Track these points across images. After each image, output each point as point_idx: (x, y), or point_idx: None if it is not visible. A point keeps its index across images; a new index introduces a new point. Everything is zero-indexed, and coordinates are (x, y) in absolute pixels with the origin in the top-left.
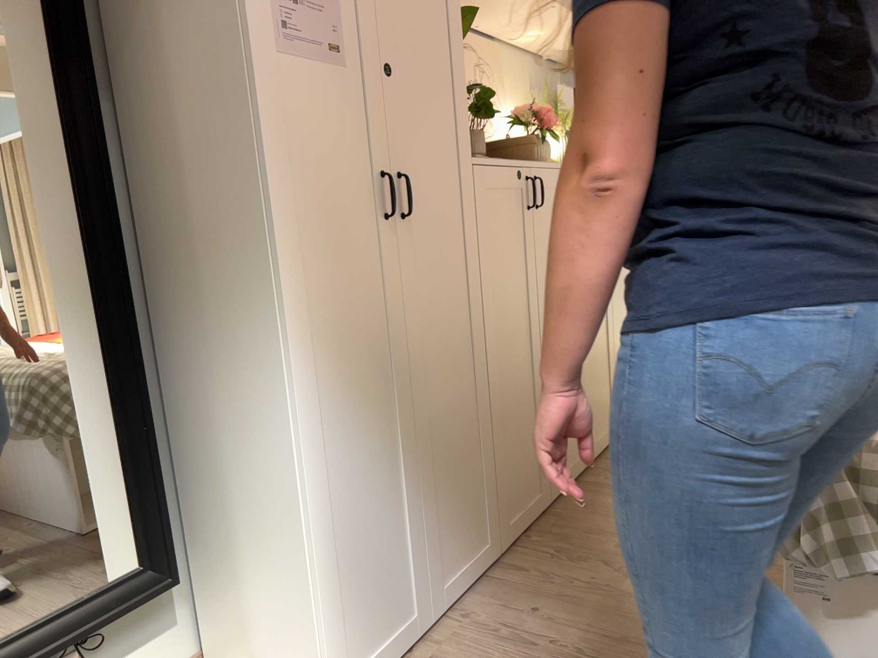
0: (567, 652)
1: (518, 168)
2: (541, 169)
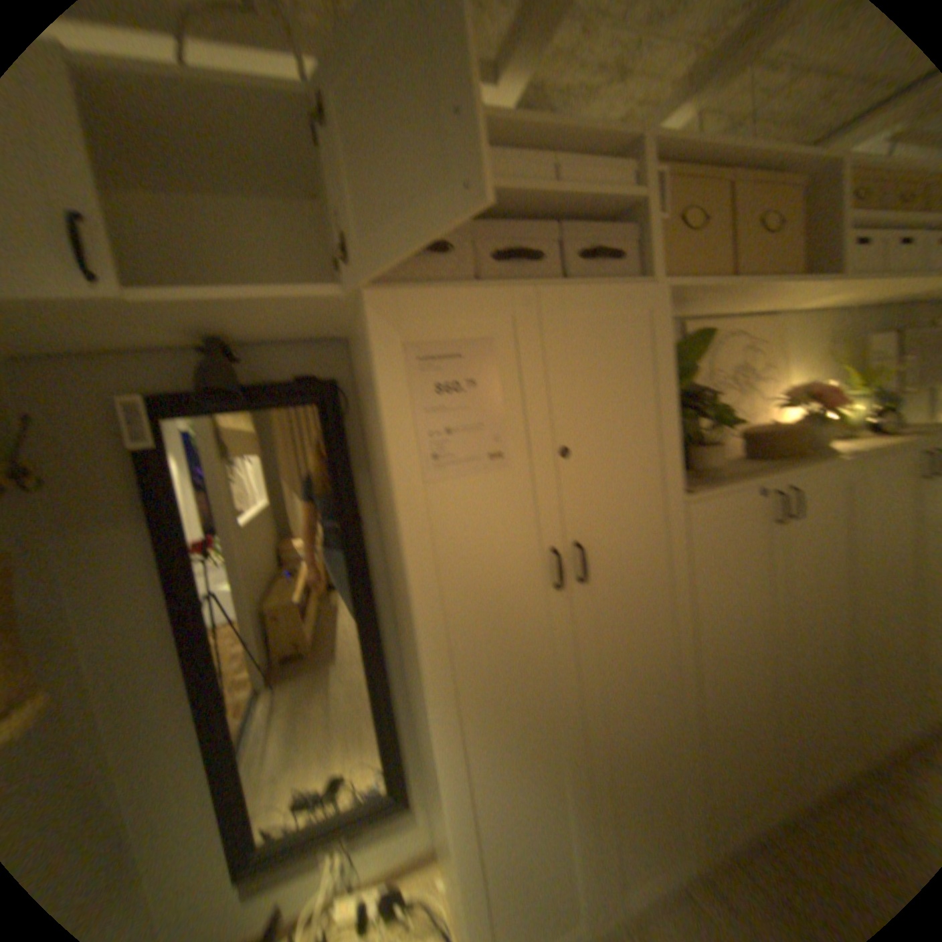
0: None
1: (763, 487)
2: (803, 476)
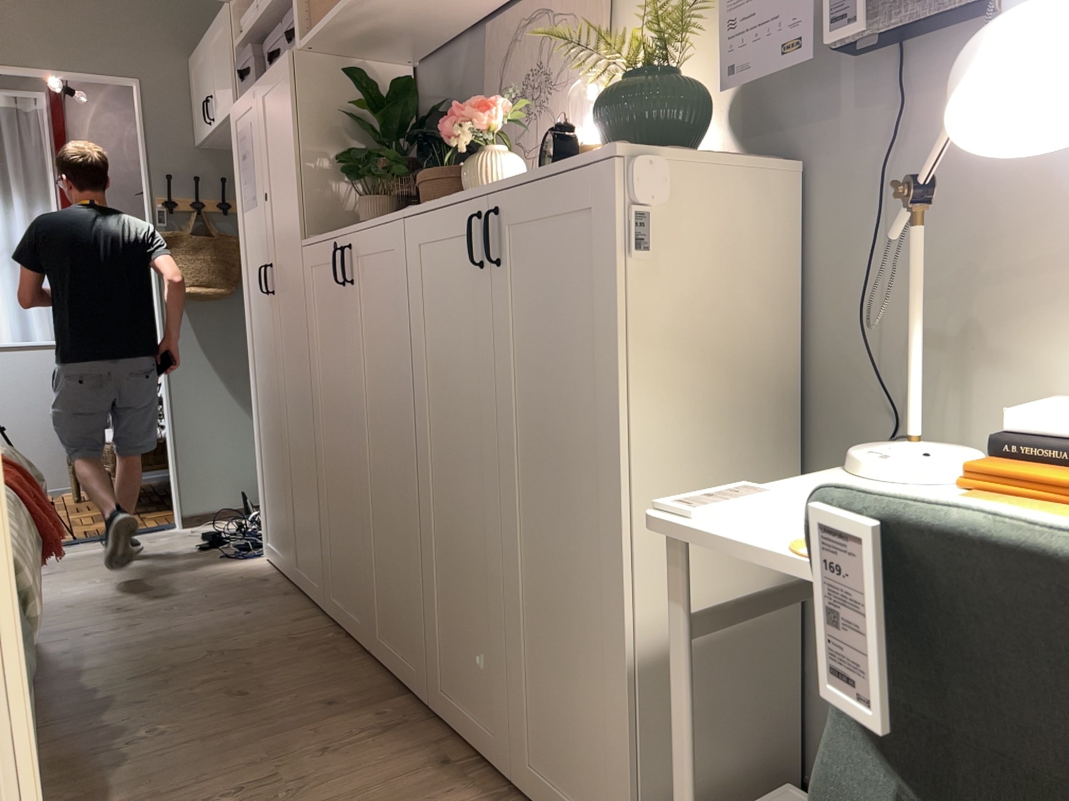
0: (199, 614)
1: (332, 241)
2: (354, 234)
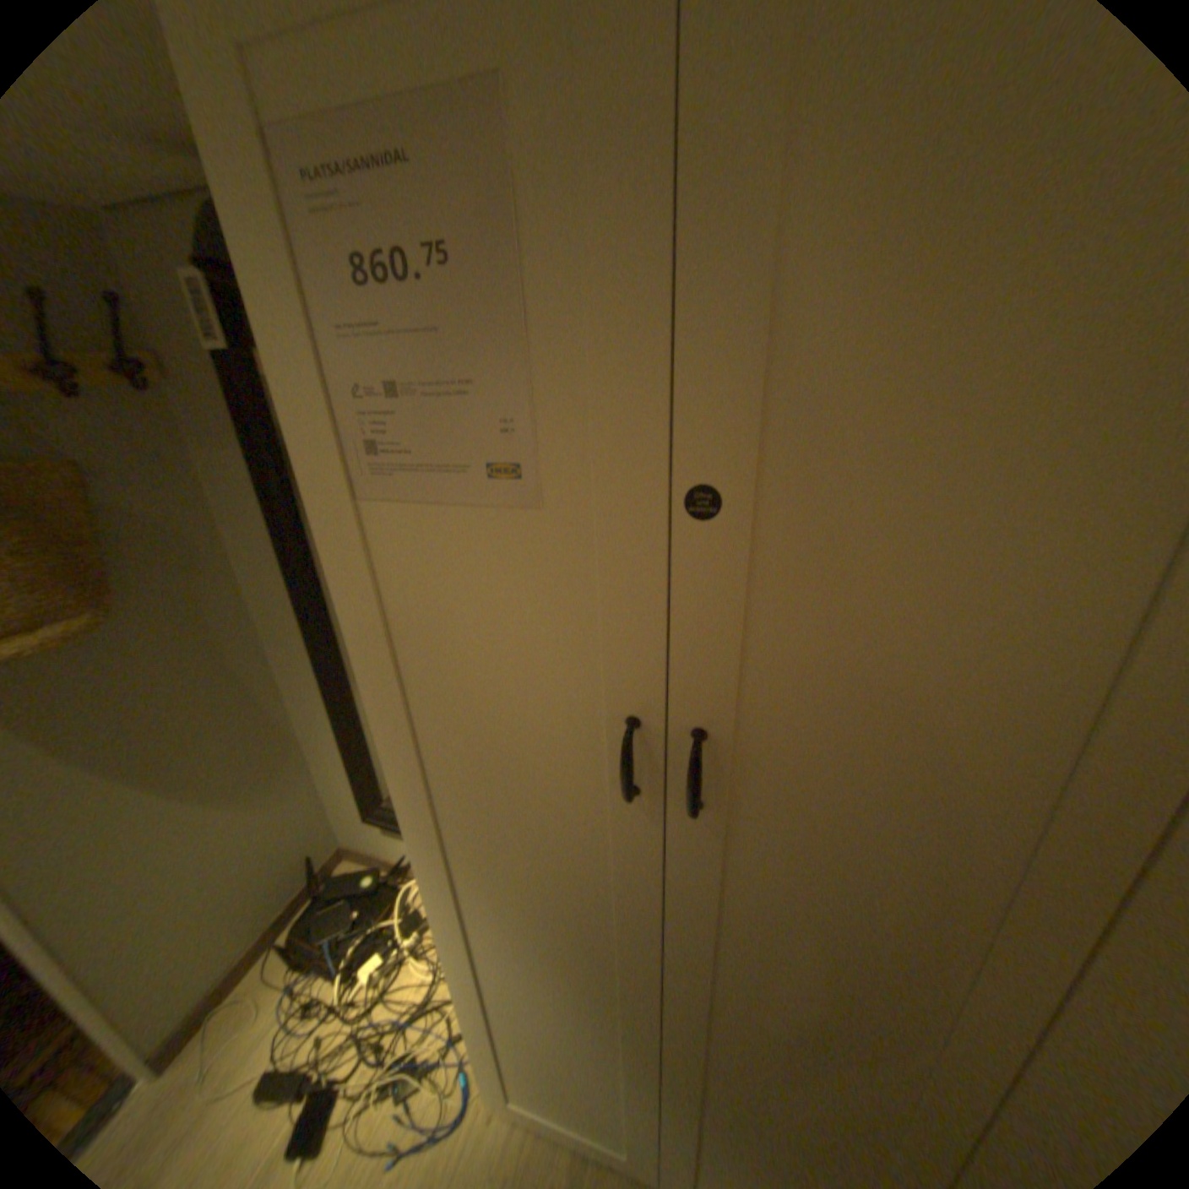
0: None
1: None
2: None
